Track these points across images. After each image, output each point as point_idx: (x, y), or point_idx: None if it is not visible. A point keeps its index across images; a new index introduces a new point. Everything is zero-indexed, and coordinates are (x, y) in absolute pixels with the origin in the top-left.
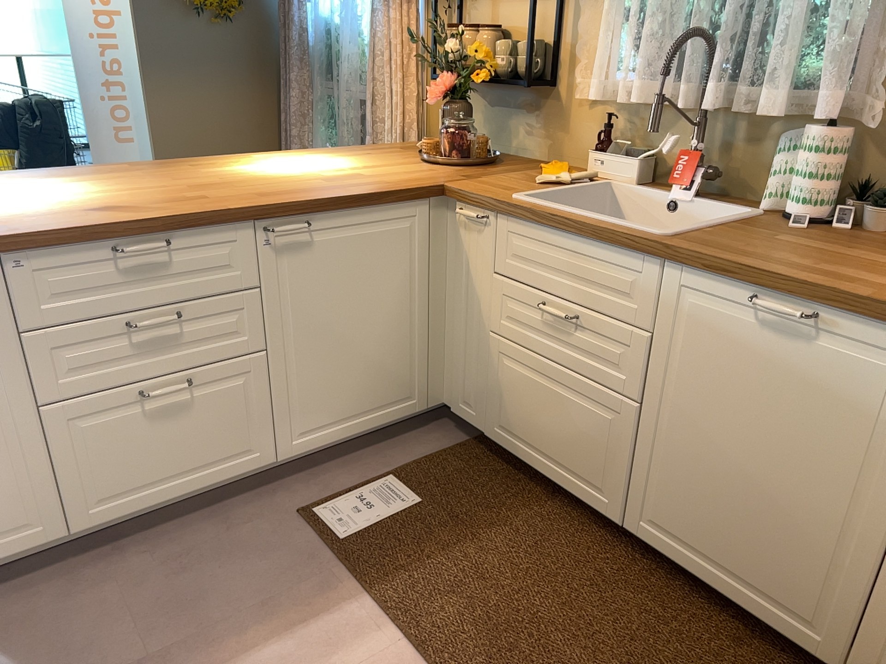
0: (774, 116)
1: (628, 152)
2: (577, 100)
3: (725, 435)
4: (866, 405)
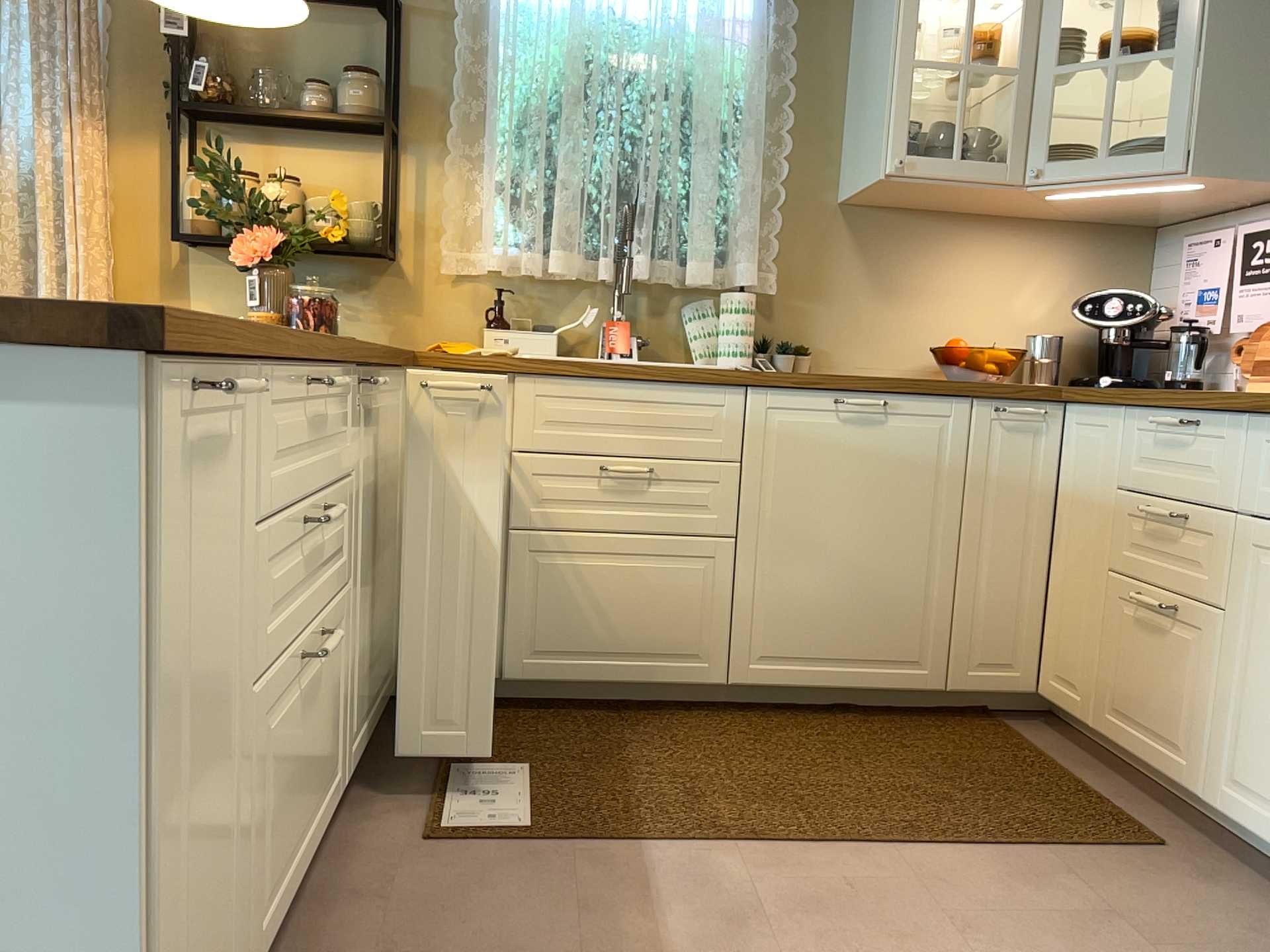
0: (710, 280)
1: (536, 326)
2: (438, 274)
3: (828, 530)
4: (929, 459)
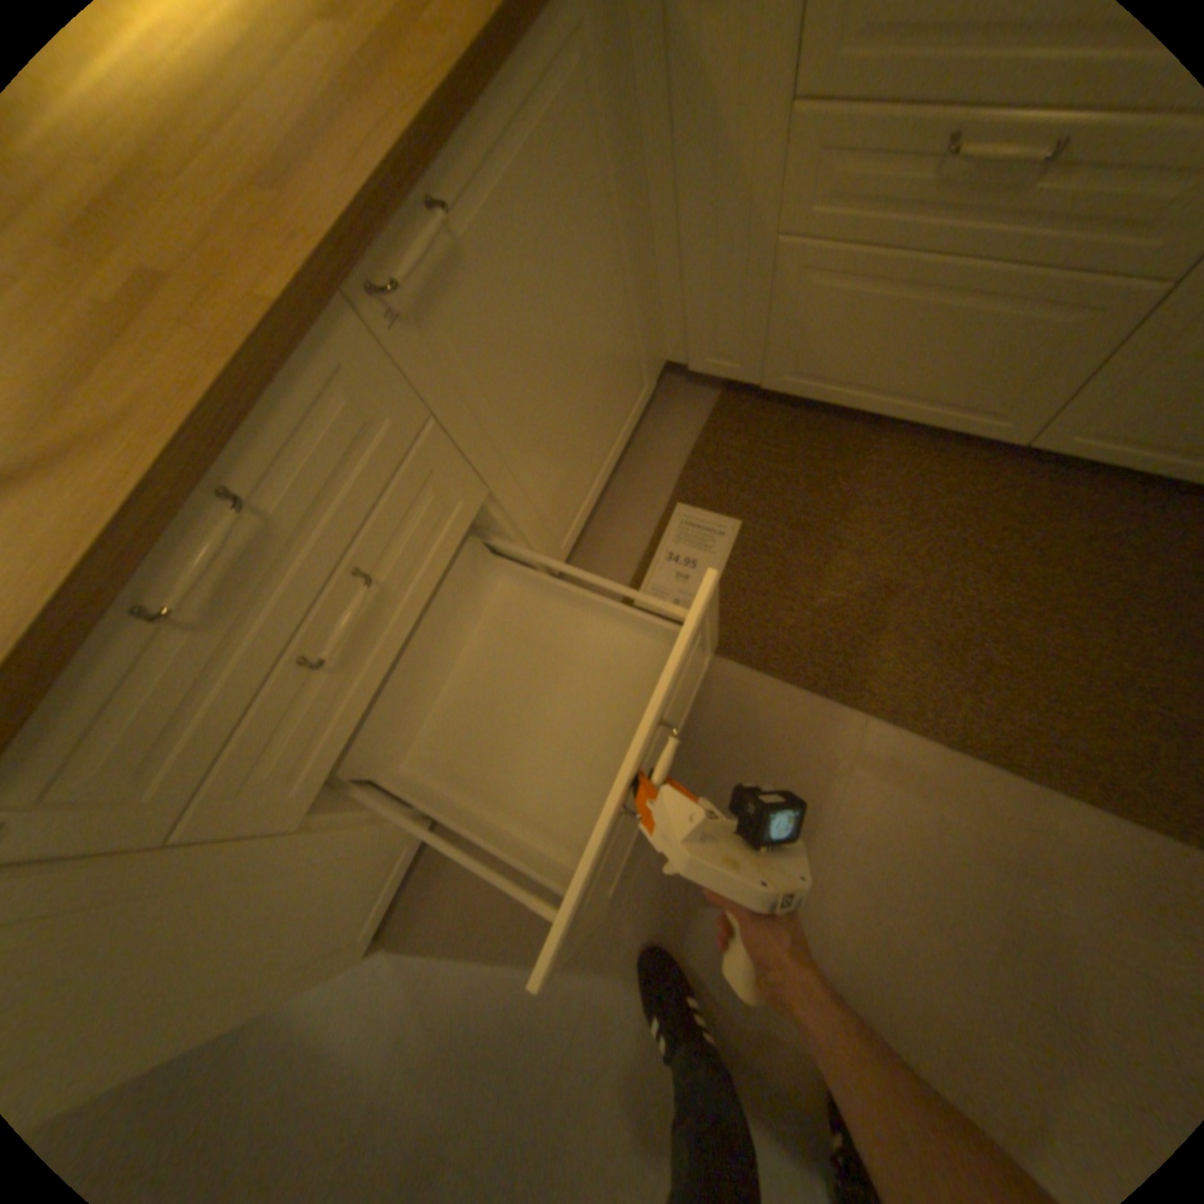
0: None
1: None
2: None
3: None
4: None
